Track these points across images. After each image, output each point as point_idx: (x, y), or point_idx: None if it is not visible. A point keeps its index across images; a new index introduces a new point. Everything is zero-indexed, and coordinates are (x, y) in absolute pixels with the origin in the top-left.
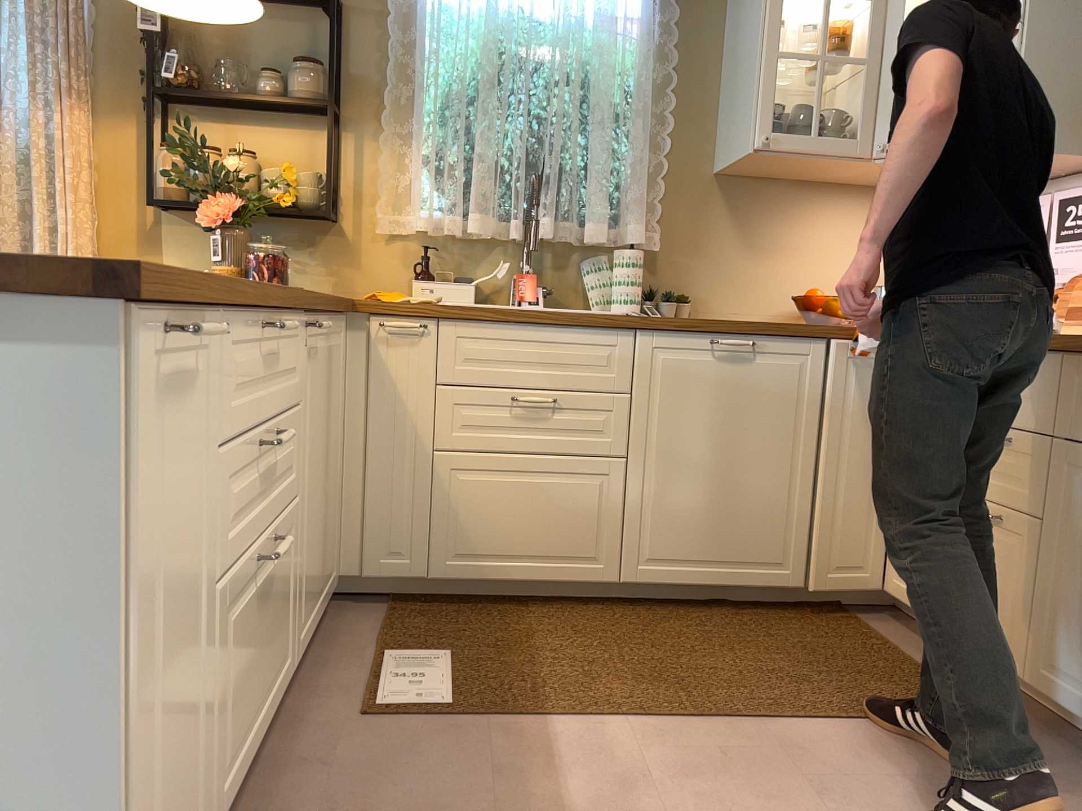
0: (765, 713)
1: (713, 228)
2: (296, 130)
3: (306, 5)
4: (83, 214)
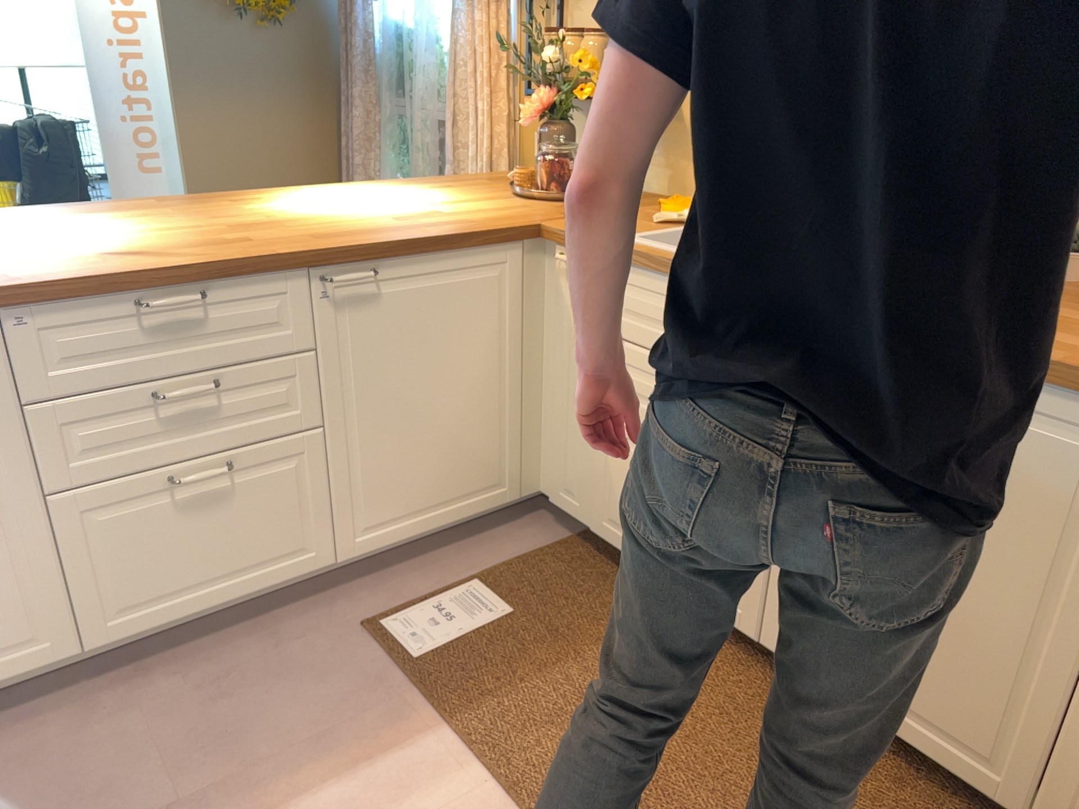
0: None
1: None
2: None
3: None
4: (496, 103)
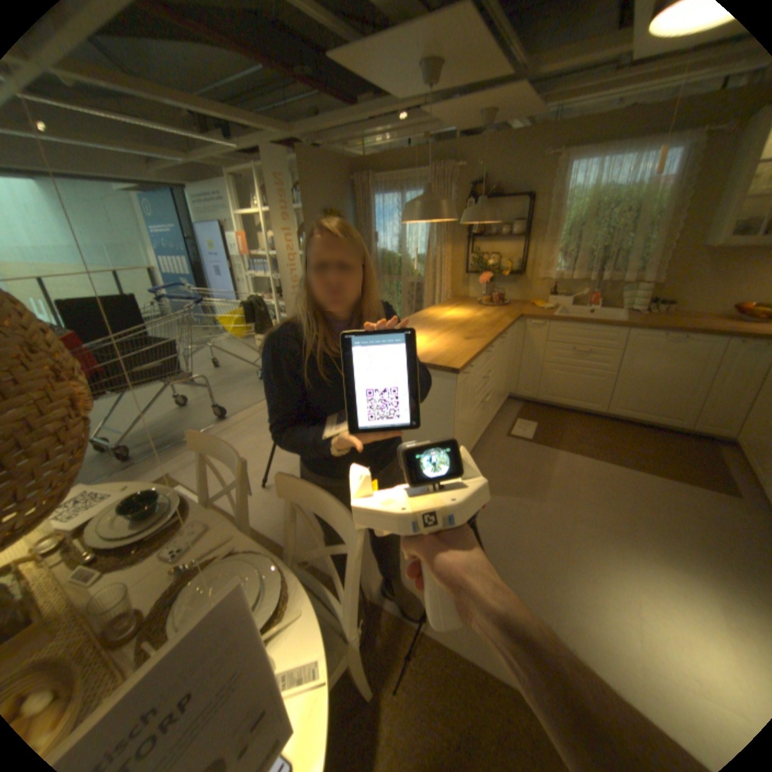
0: (637, 468)
1: (697, 271)
2: (512, 242)
3: (519, 196)
4: (446, 276)
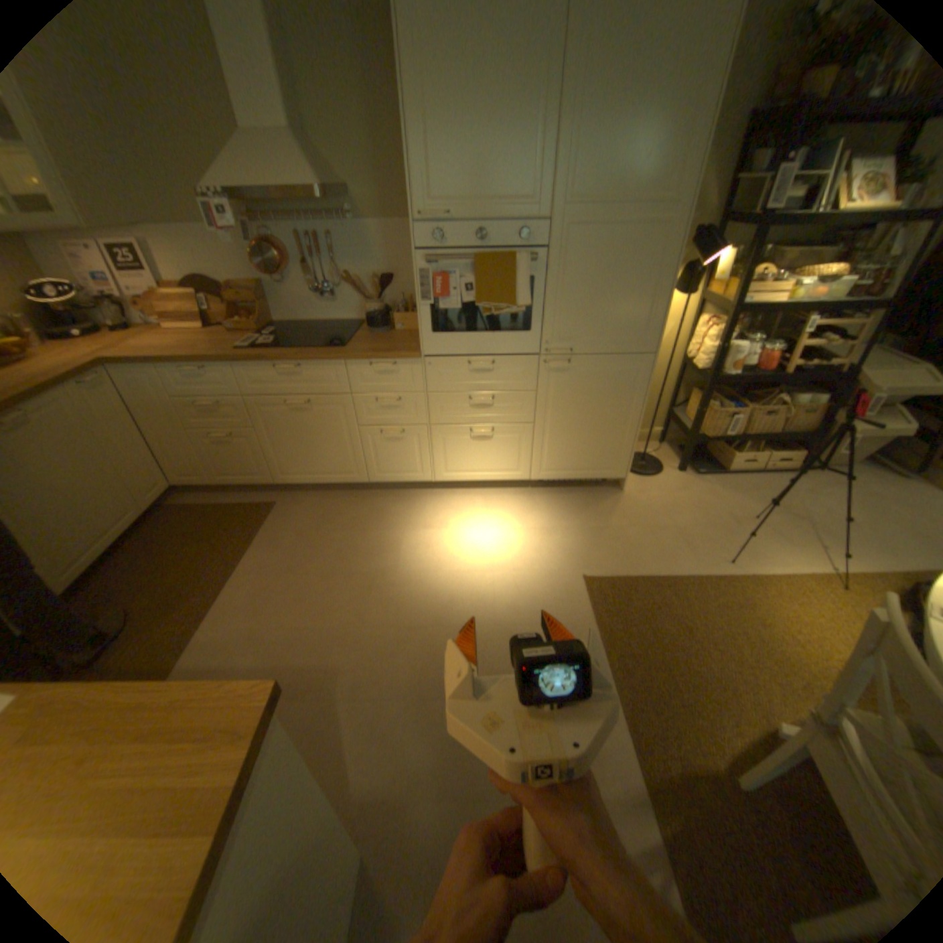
0: (227, 571)
1: None
2: None
3: None
4: None
